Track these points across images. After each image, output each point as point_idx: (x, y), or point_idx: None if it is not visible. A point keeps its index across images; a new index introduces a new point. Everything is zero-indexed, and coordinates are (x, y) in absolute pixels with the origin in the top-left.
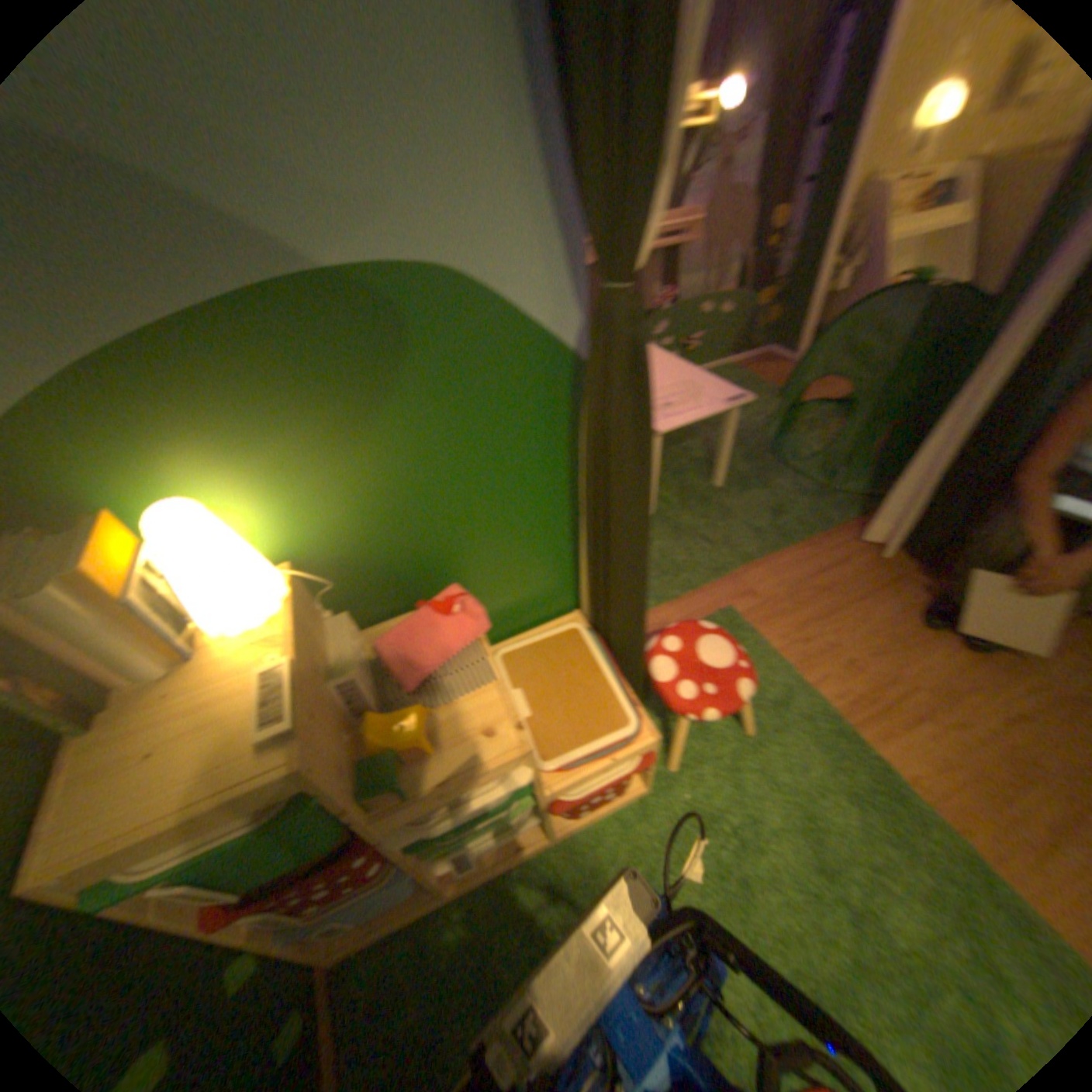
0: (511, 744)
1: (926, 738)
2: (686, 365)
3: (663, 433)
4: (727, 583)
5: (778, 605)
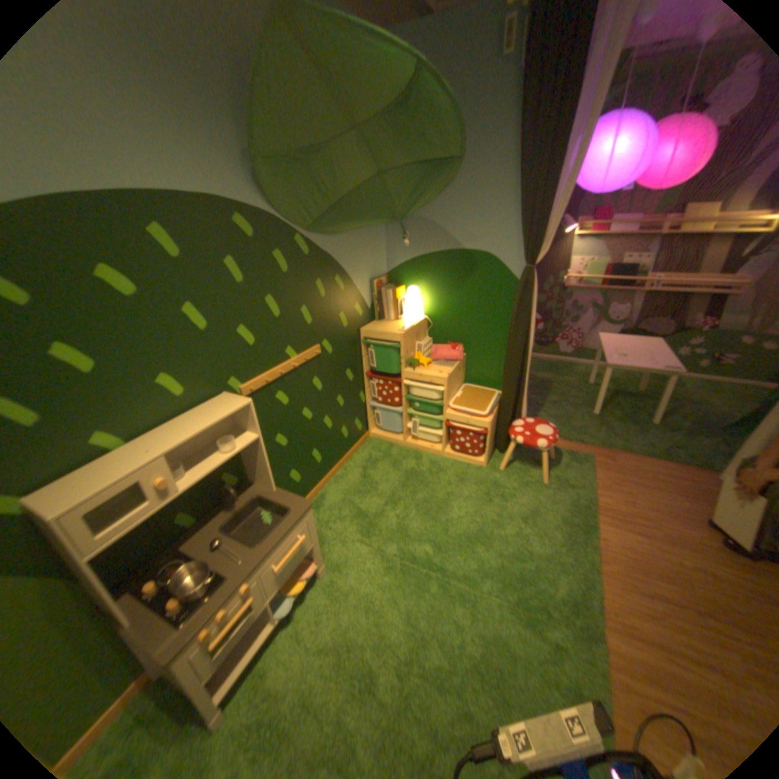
0: (441, 376)
1: (634, 541)
2: (667, 351)
3: (612, 368)
4: (603, 451)
5: (621, 470)
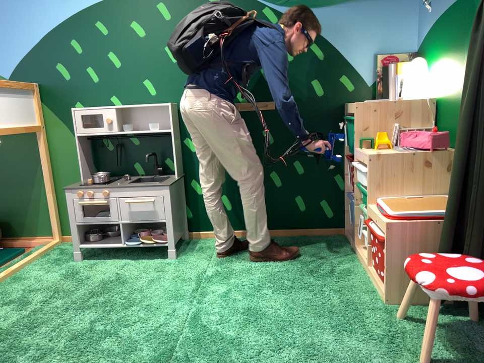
0: (371, 154)
1: None
2: None
3: None
4: None
5: None
